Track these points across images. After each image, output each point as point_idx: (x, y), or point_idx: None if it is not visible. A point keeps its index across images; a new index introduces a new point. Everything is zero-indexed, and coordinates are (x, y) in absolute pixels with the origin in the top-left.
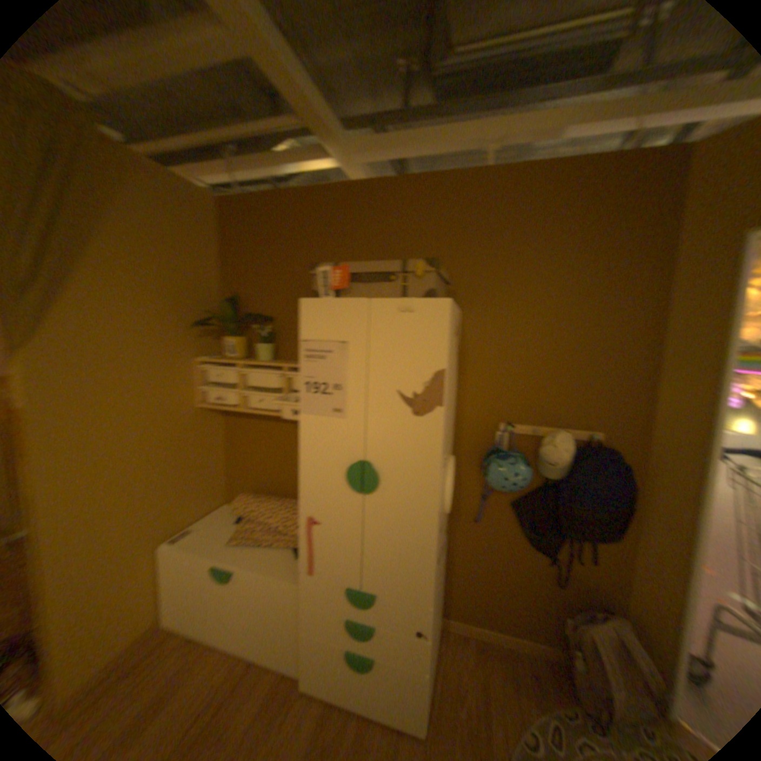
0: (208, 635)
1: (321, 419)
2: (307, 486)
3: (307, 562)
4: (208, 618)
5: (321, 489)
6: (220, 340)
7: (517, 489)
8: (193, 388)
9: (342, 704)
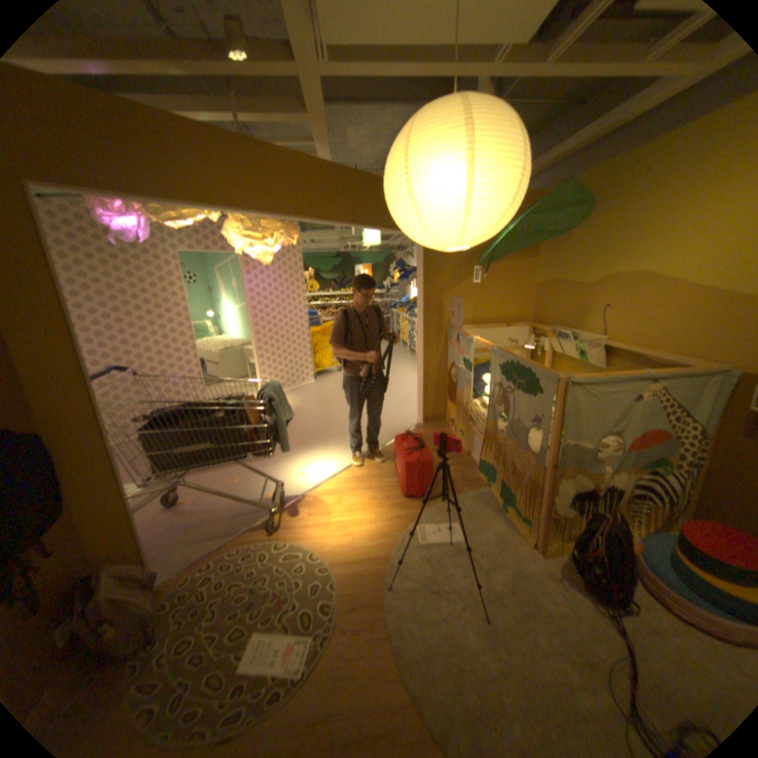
0: None
1: None
2: None
3: None
4: None
5: None
6: None
7: None
8: None
9: None
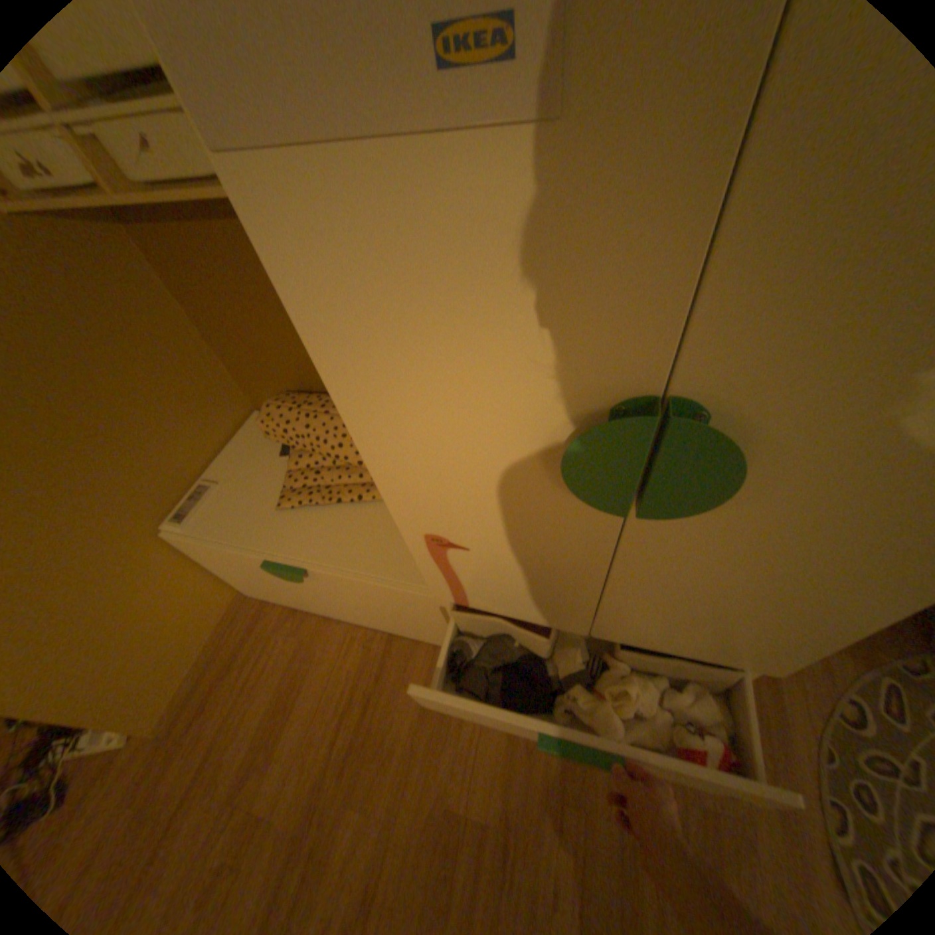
0: (317, 609)
1: (373, 159)
2: (404, 472)
3: (451, 590)
4: (304, 598)
5: (455, 481)
6: None
7: None
8: None
9: None
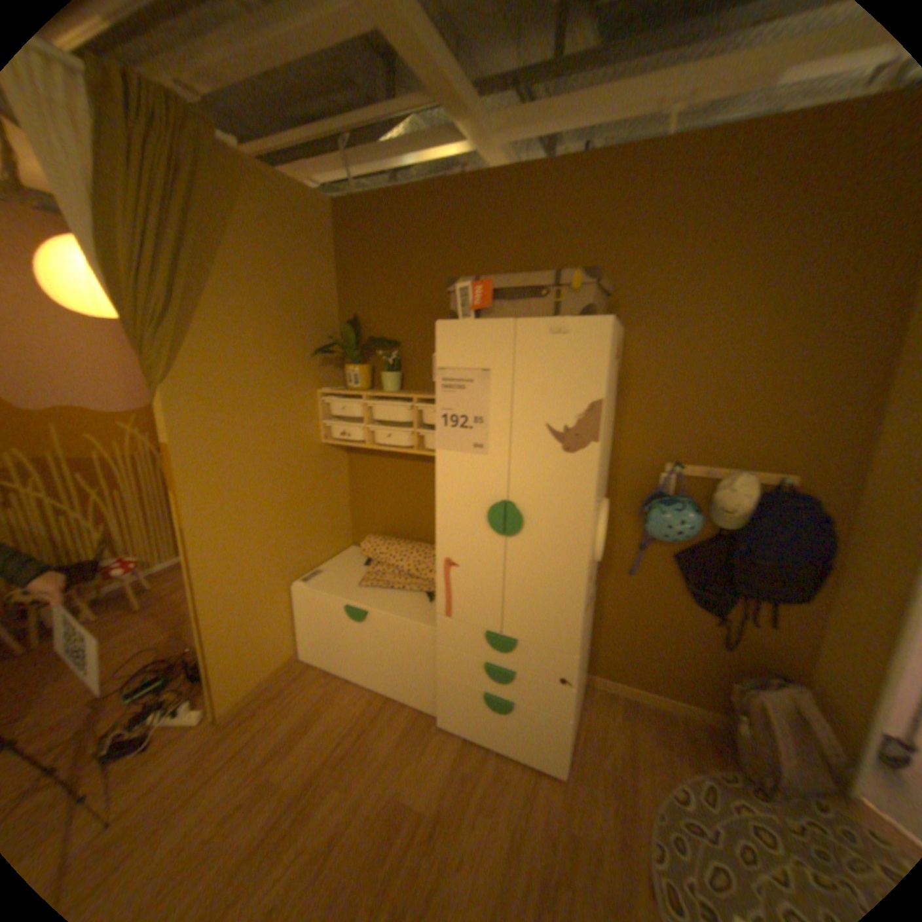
0: (348, 669)
1: (462, 455)
2: (447, 526)
3: (446, 603)
4: (346, 653)
5: (461, 529)
6: (346, 369)
7: (684, 539)
8: (320, 422)
9: (482, 742)
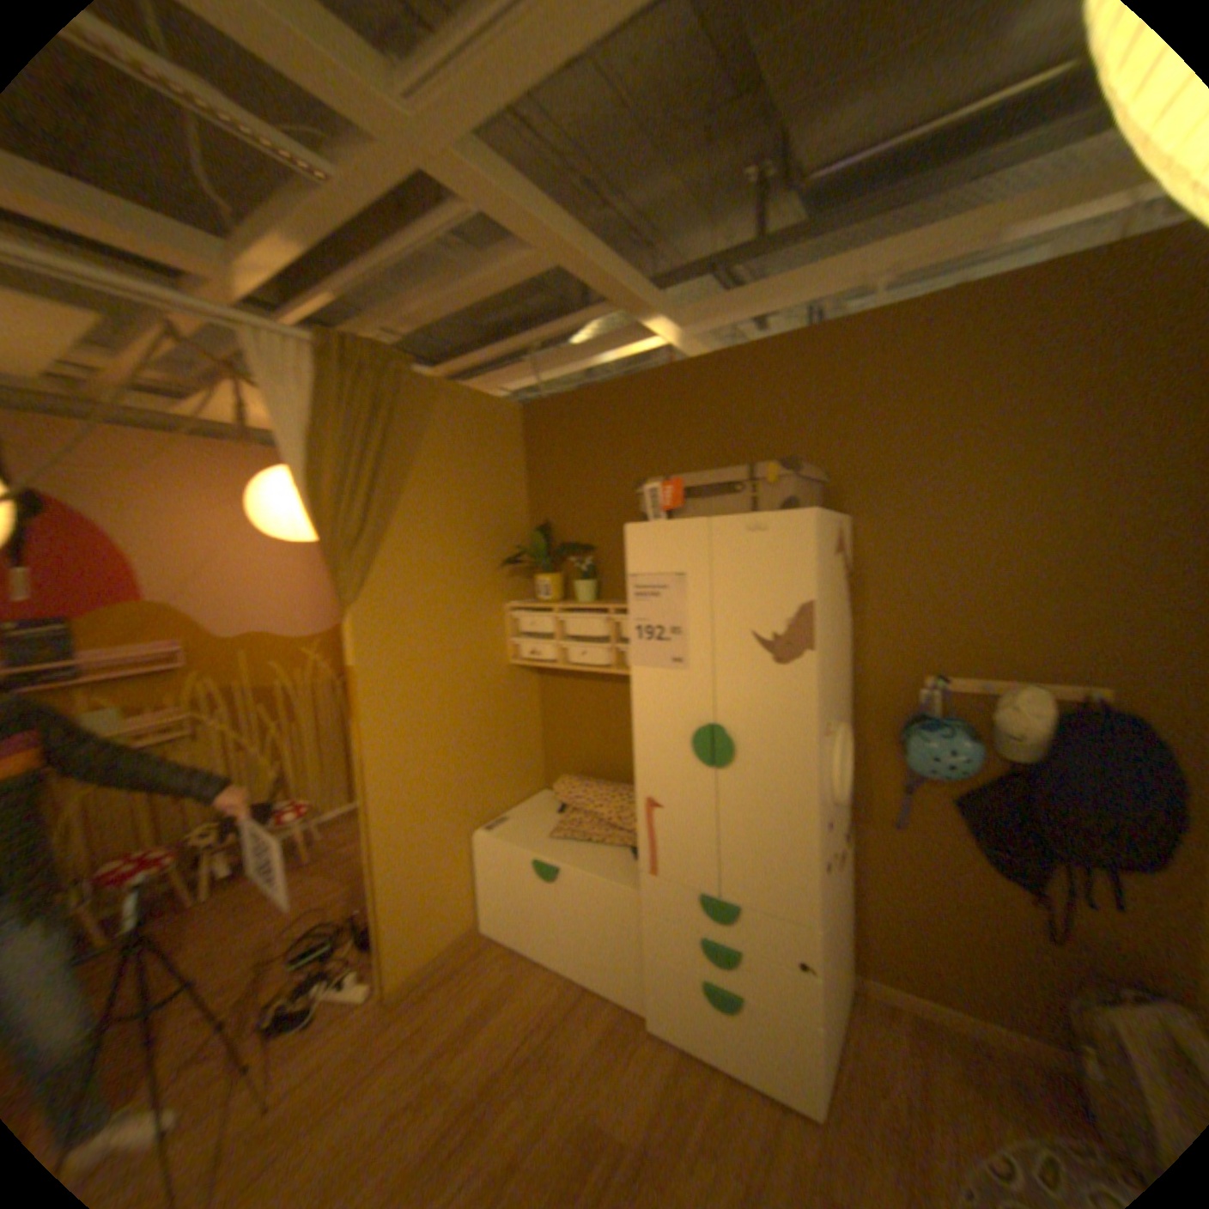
0: (535, 947)
1: (658, 671)
2: (645, 758)
3: (649, 857)
4: (533, 924)
5: (662, 761)
6: (534, 580)
7: (959, 776)
8: (506, 640)
9: (704, 1056)
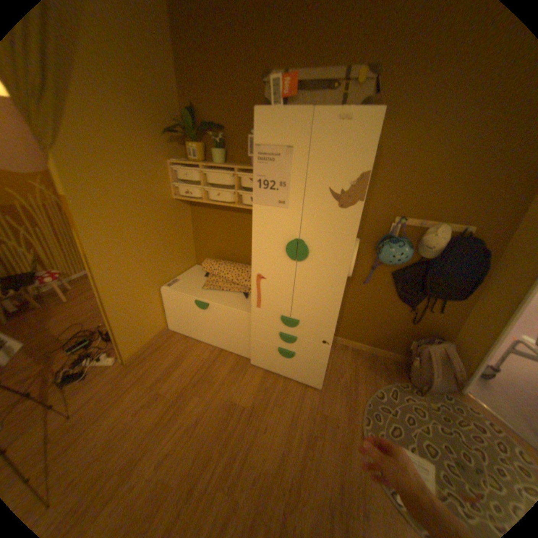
0: (197, 334)
1: (270, 208)
2: (258, 254)
3: (257, 300)
4: (196, 326)
5: (268, 256)
6: (186, 146)
7: (400, 264)
8: (171, 184)
9: (275, 371)
